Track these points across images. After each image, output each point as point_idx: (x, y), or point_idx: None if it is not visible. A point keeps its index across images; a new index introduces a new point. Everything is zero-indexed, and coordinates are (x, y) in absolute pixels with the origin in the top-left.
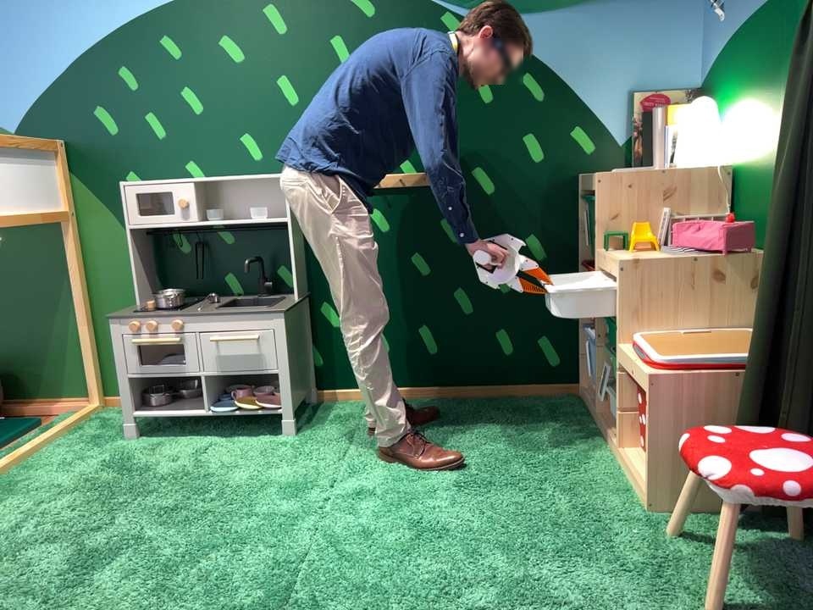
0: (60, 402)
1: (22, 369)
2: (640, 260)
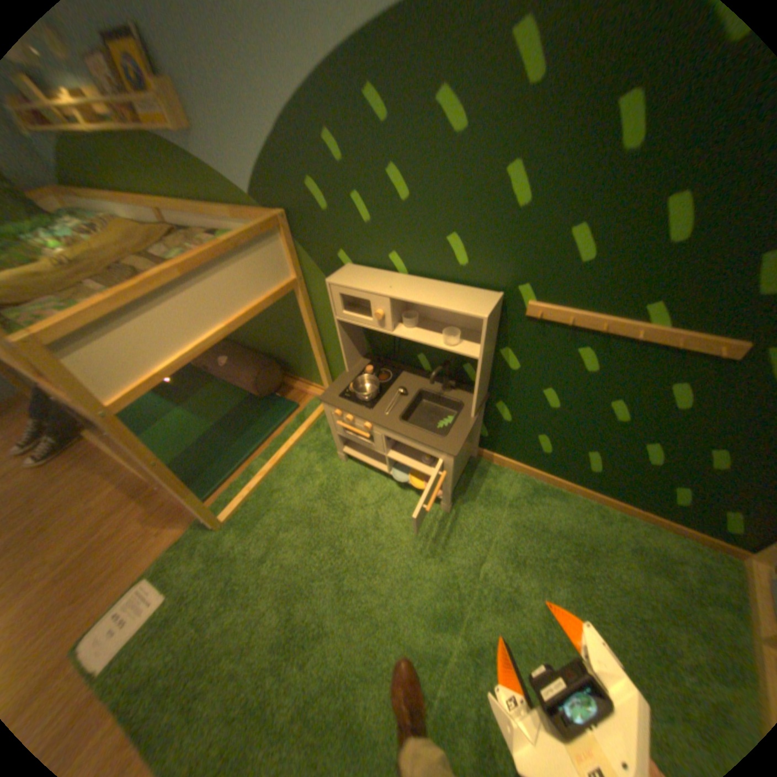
0: (312, 387)
1: (290, 362)
2: None
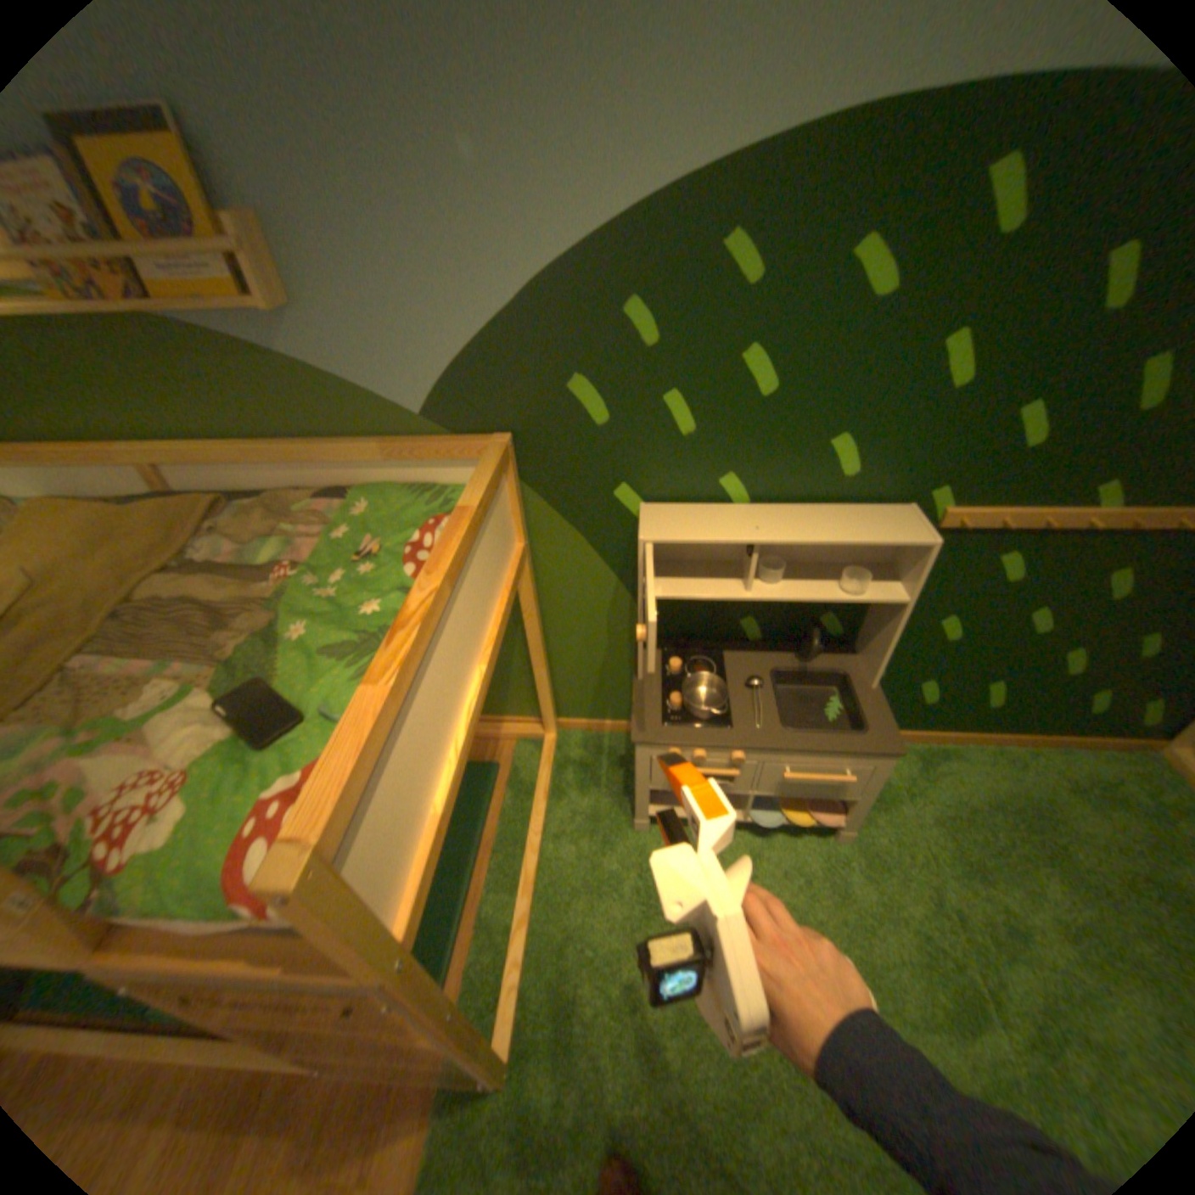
0: (503, 723)
1: None
2: None
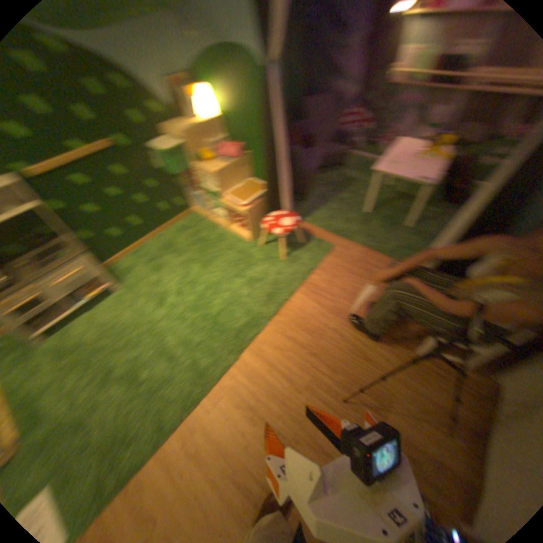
0: None
1: None
2: (217, 171)
